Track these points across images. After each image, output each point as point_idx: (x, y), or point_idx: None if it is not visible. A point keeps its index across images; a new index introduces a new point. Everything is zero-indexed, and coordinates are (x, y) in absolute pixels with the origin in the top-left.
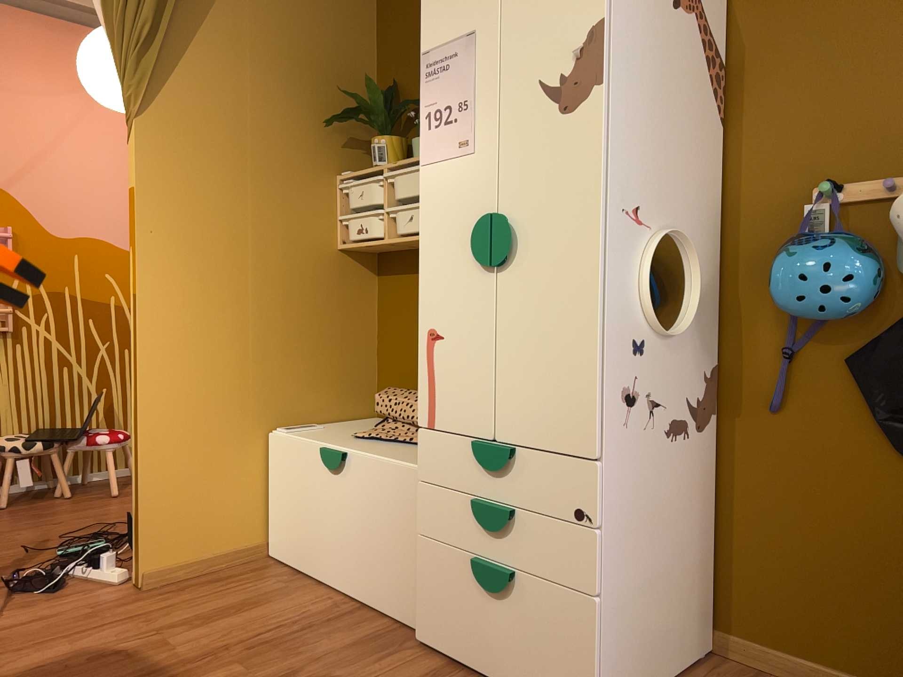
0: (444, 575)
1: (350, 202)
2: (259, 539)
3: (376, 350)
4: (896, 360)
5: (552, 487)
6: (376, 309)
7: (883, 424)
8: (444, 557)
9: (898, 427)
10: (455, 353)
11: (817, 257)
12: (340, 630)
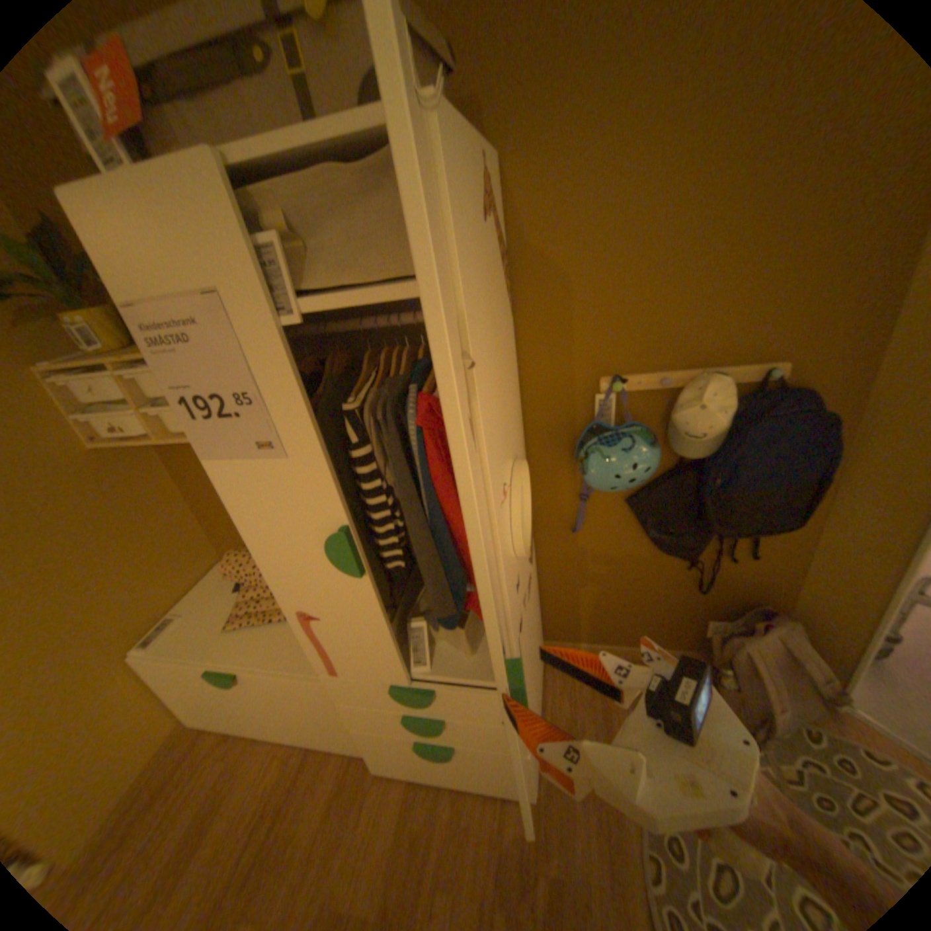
0: (385, 749)
1: (75, 400)
2: (170, 726)
3: (189, 511)
4: (665, 505)
5: (477, 711)
6: (169, 477)
7: (651, 537)
8: (381, 741)
9: (661, 539)
10: (340, 632)
11: (628, 461)
12: (305, 797)
